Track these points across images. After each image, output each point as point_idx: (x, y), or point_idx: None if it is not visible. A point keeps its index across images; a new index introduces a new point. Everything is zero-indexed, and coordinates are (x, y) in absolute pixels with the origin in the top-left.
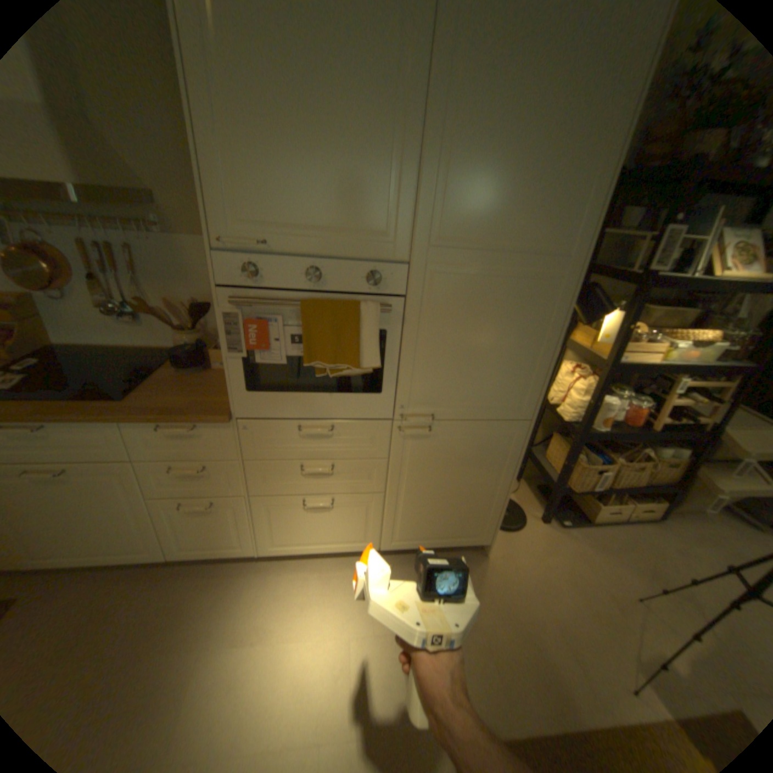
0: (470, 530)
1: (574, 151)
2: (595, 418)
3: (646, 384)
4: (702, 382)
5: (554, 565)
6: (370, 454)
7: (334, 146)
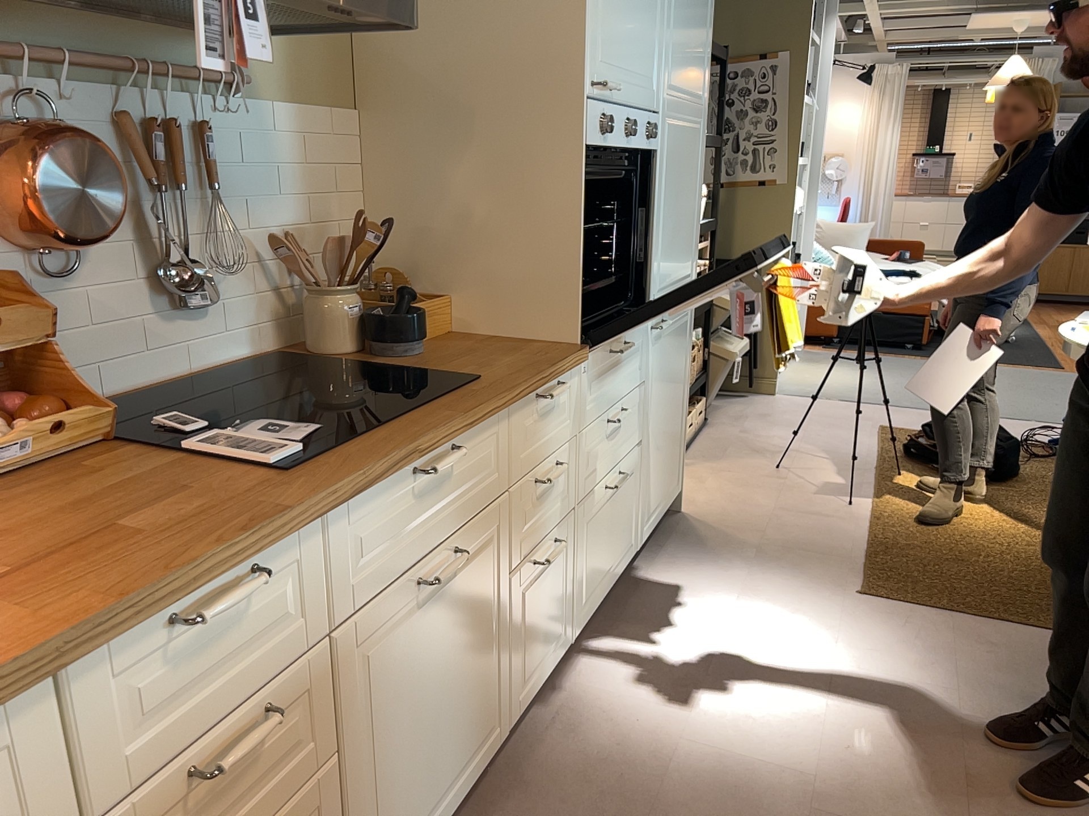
0: (675, 471)
1: (704, 15)
2: None
3: None
4: None
5: (714, 484)
6: (639, 376)
7: None
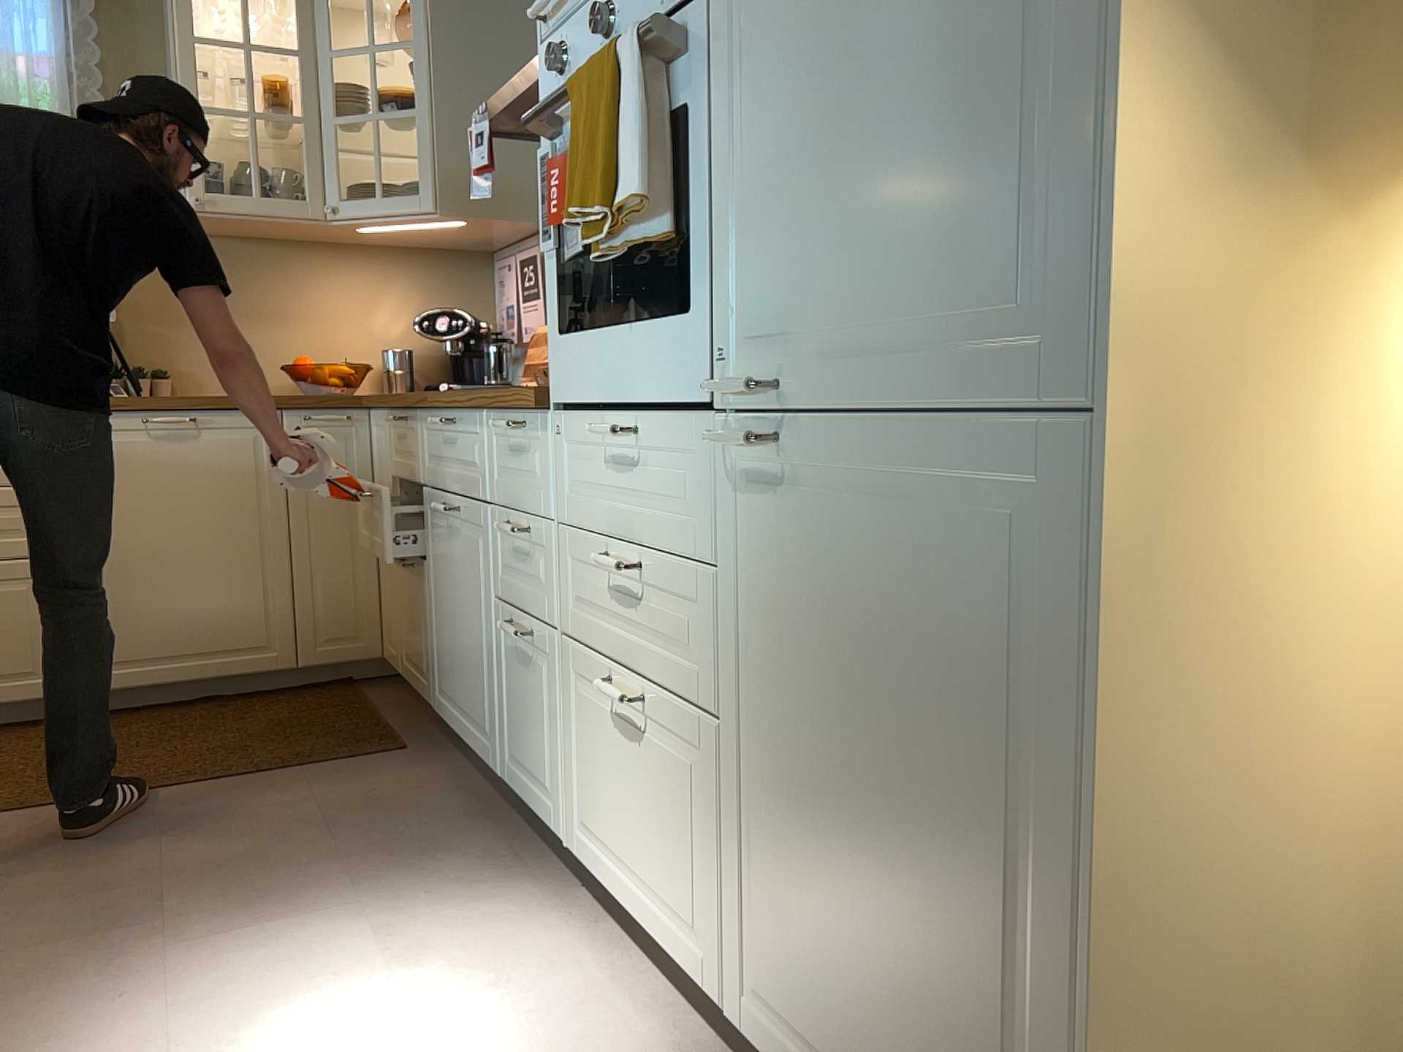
0: None
1: None
2: None
3: None
4: None
5: None
6: (694, 542)
7: None
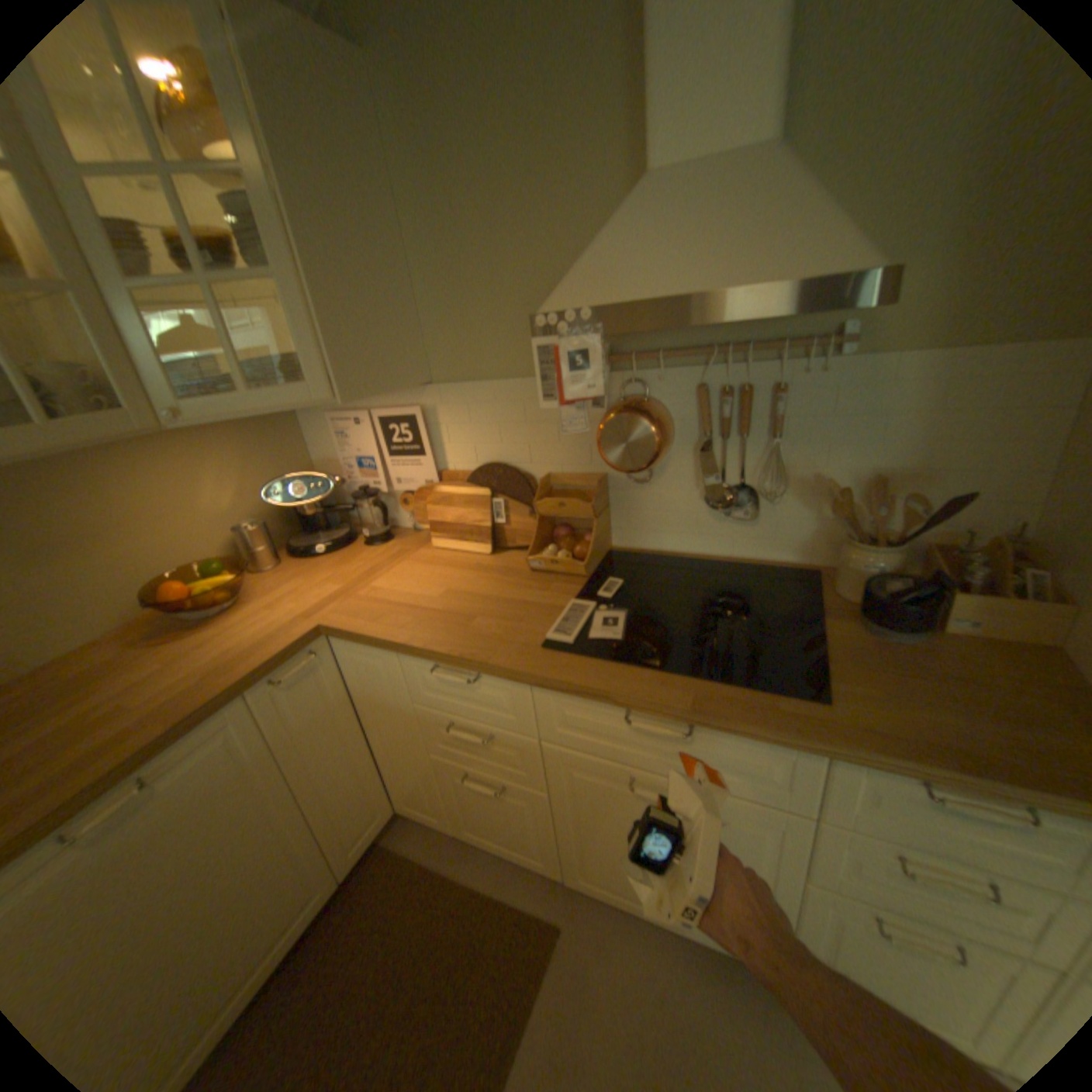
0: None
1: None
2: None
3: None
4: None
5: None
6: None
7: None
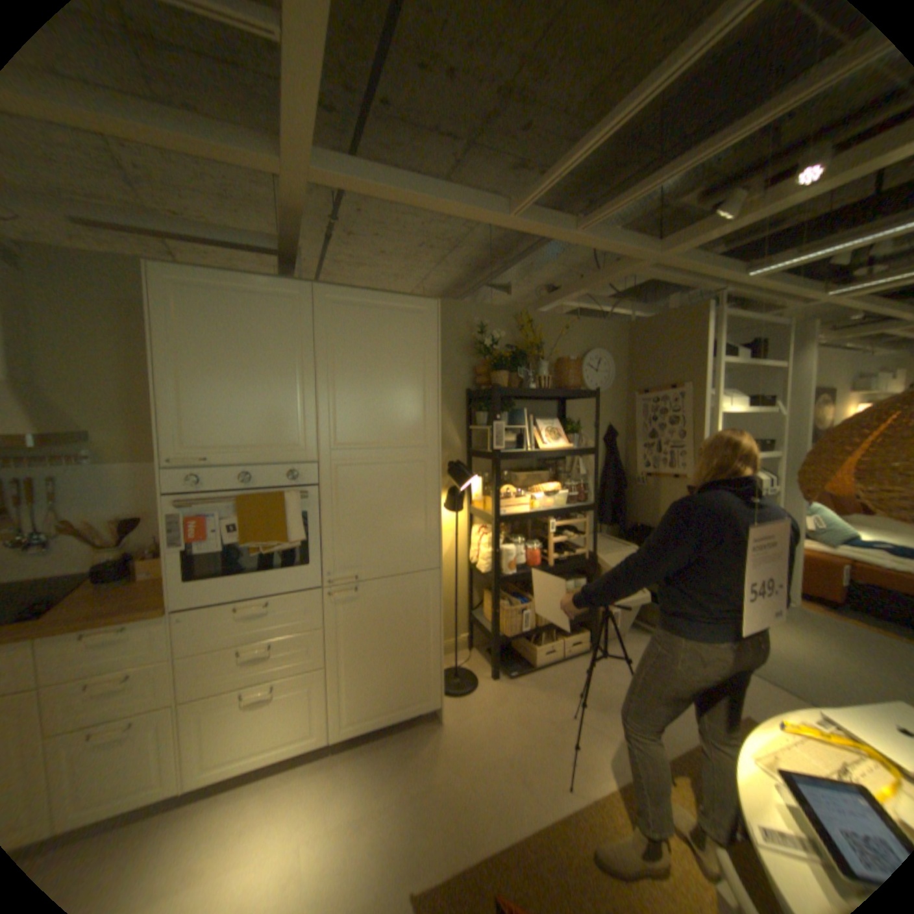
0: (416, 694)
1: (409, 392)
2: (498, 563)
3: (536, 532)
4: (565, 521)
5: (502, 712)
6: (304, 626)
7: (256, 400)
